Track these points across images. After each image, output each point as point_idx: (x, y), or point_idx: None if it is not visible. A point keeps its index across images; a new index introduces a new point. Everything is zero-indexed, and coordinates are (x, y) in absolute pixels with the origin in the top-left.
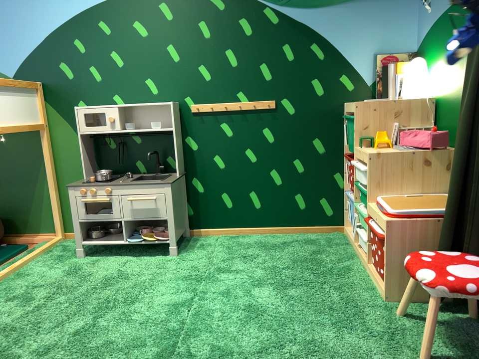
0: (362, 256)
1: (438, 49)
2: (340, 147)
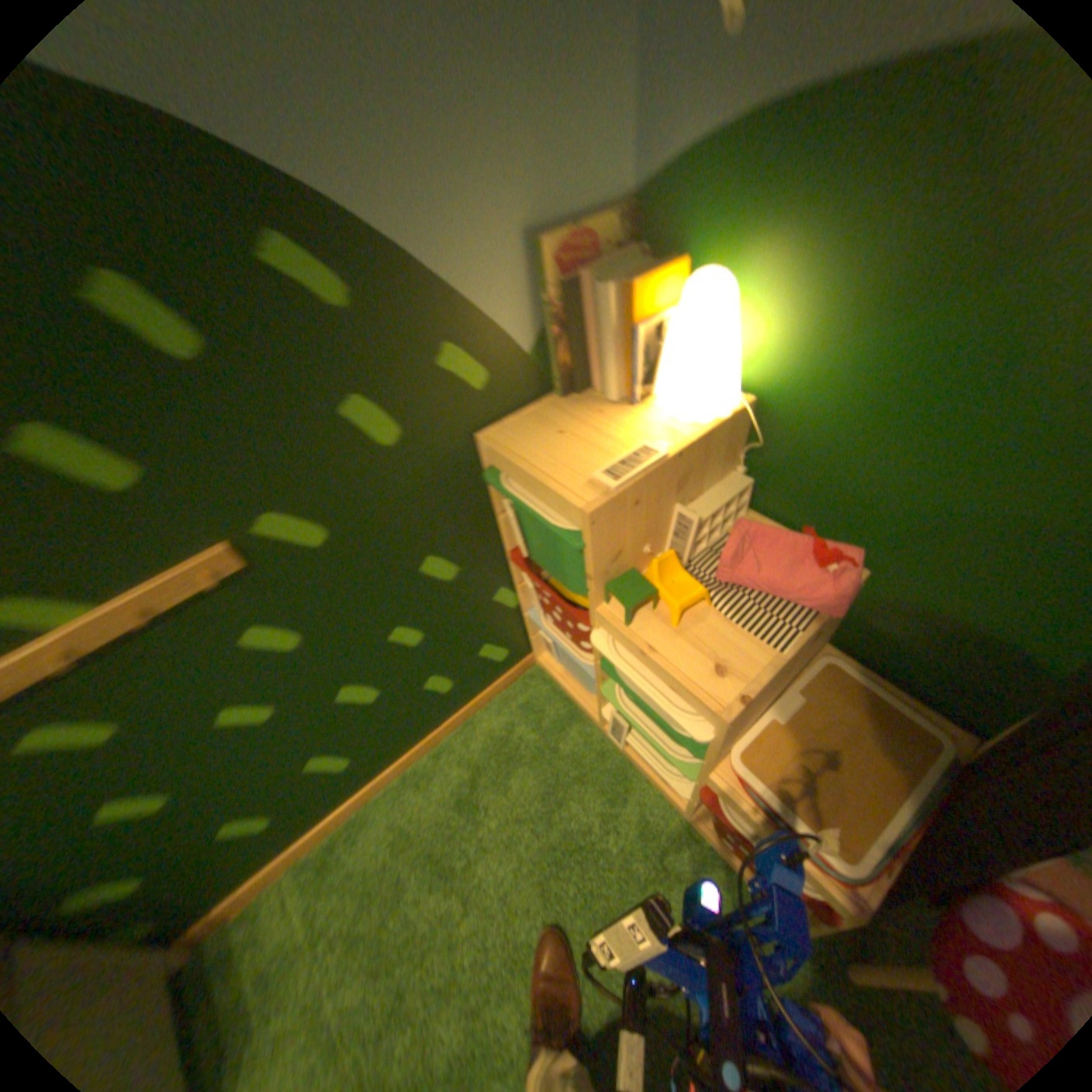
0: (662, 778)
1: (822, 252)
2: (506, 540)
